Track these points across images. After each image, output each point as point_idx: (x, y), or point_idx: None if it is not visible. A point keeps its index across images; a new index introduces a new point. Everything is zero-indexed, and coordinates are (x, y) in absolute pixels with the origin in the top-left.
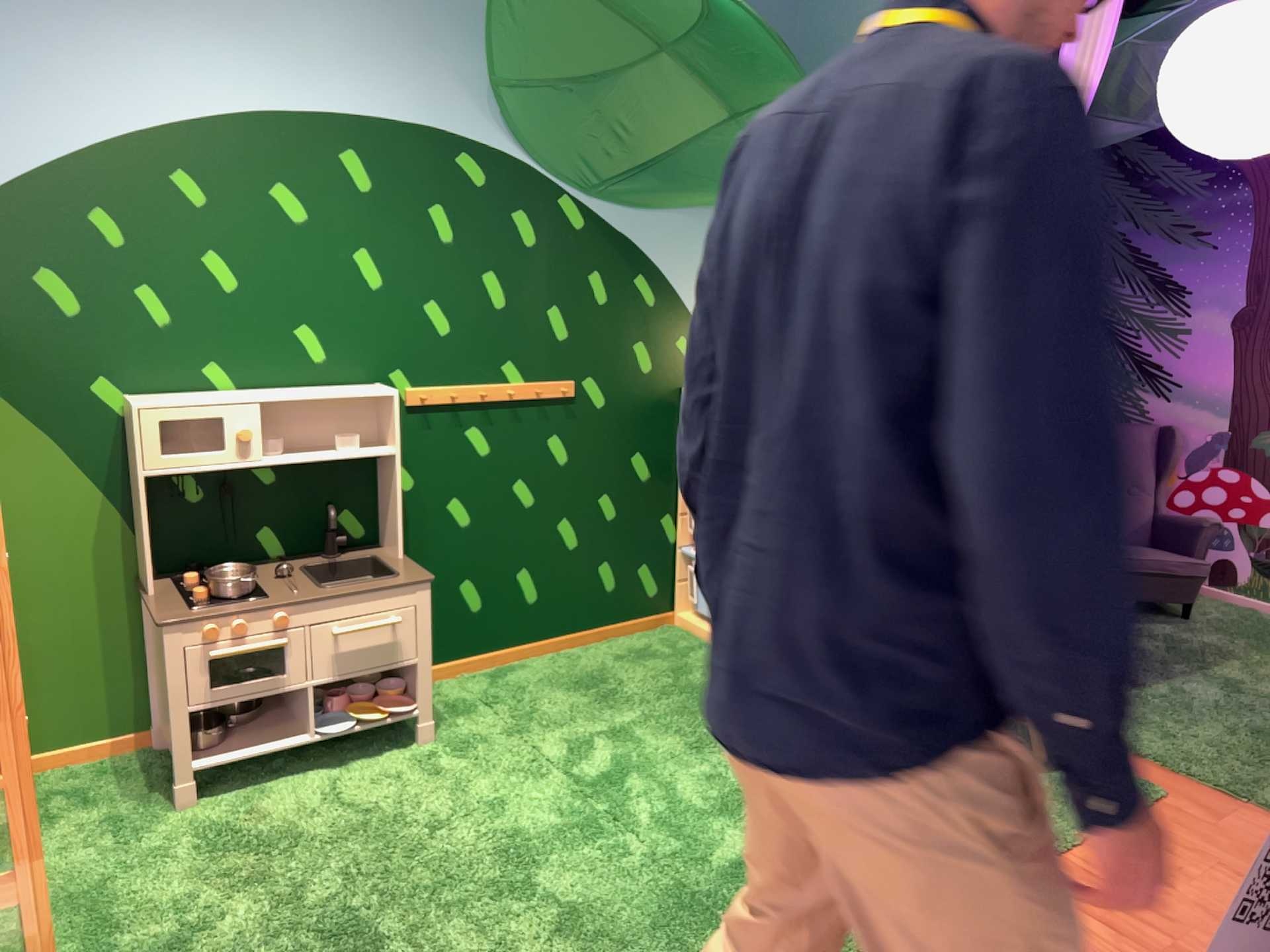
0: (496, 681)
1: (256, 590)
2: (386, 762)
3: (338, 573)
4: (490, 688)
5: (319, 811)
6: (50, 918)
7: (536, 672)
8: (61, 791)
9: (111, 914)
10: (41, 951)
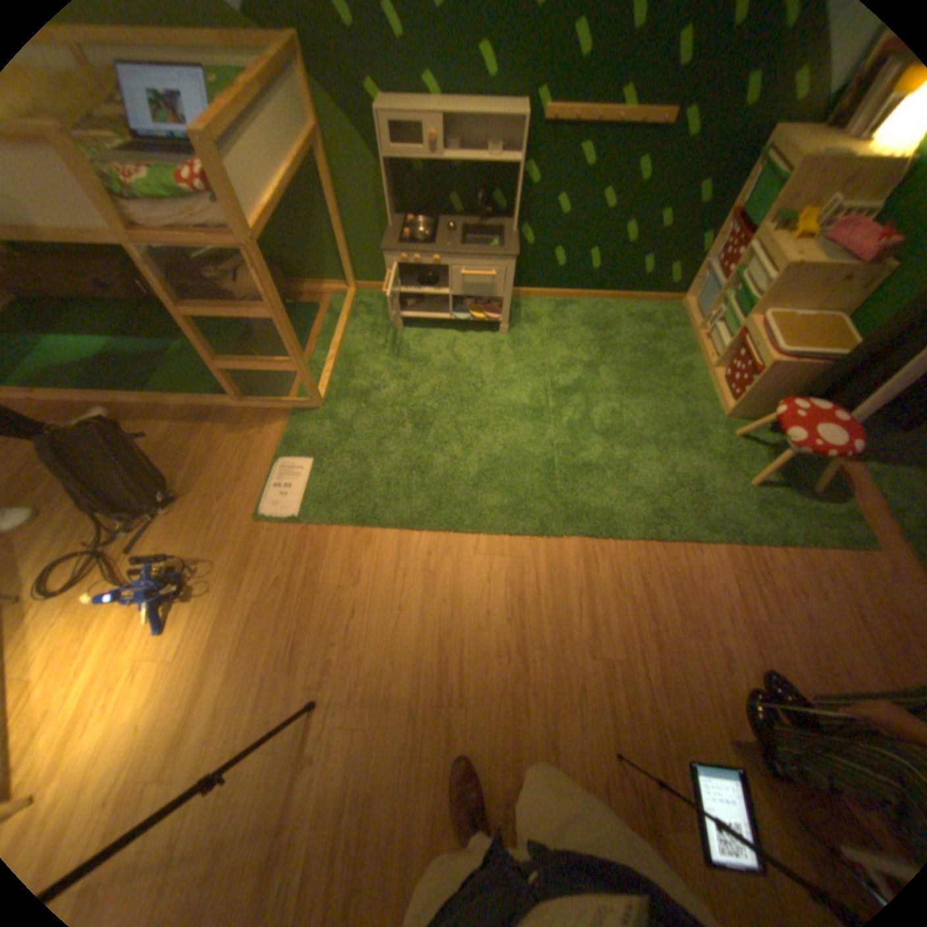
0: (557, 308)
1: (434, 237)
2: (480, 339)
3: (481, 233)
4: (551, 312)
5: (441, 353)
6: (336, 362)
7: (580, 310)
8: (364, 303)
9: (354, 369)
10: (325, 377)
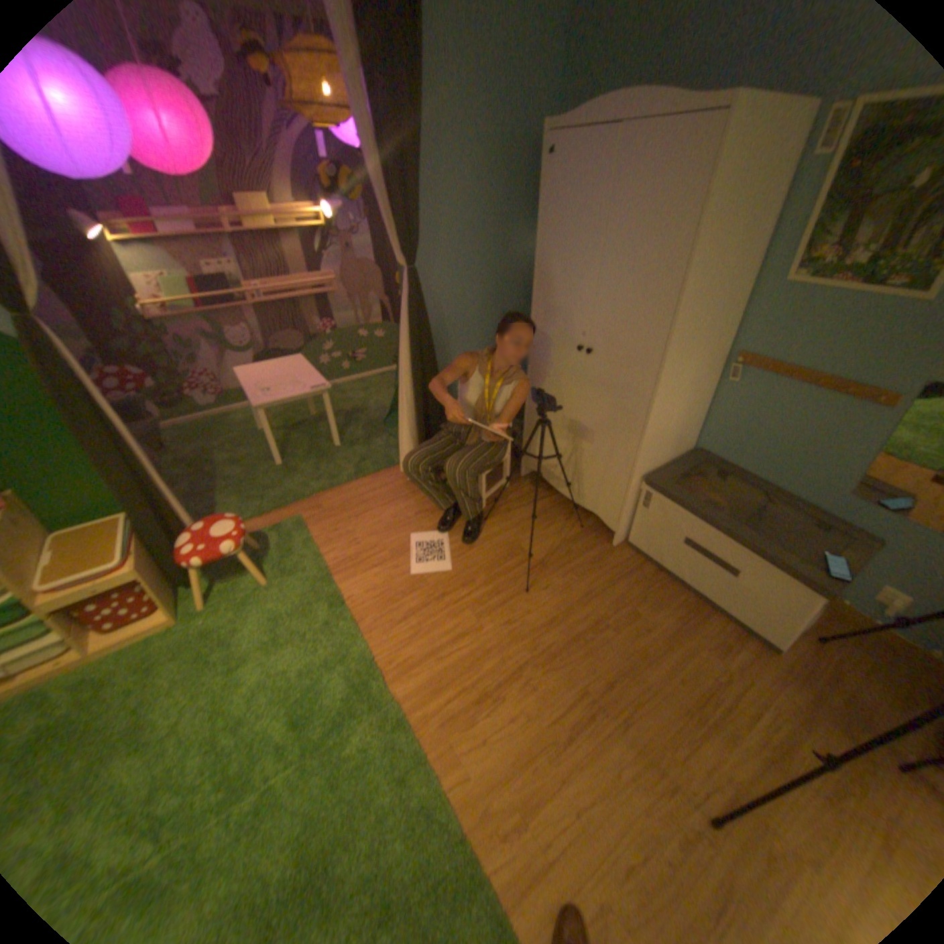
0: None
1: None
2: None
3: None
4: None
5: None
6: None
7: None
8: None
9: None
10: None
